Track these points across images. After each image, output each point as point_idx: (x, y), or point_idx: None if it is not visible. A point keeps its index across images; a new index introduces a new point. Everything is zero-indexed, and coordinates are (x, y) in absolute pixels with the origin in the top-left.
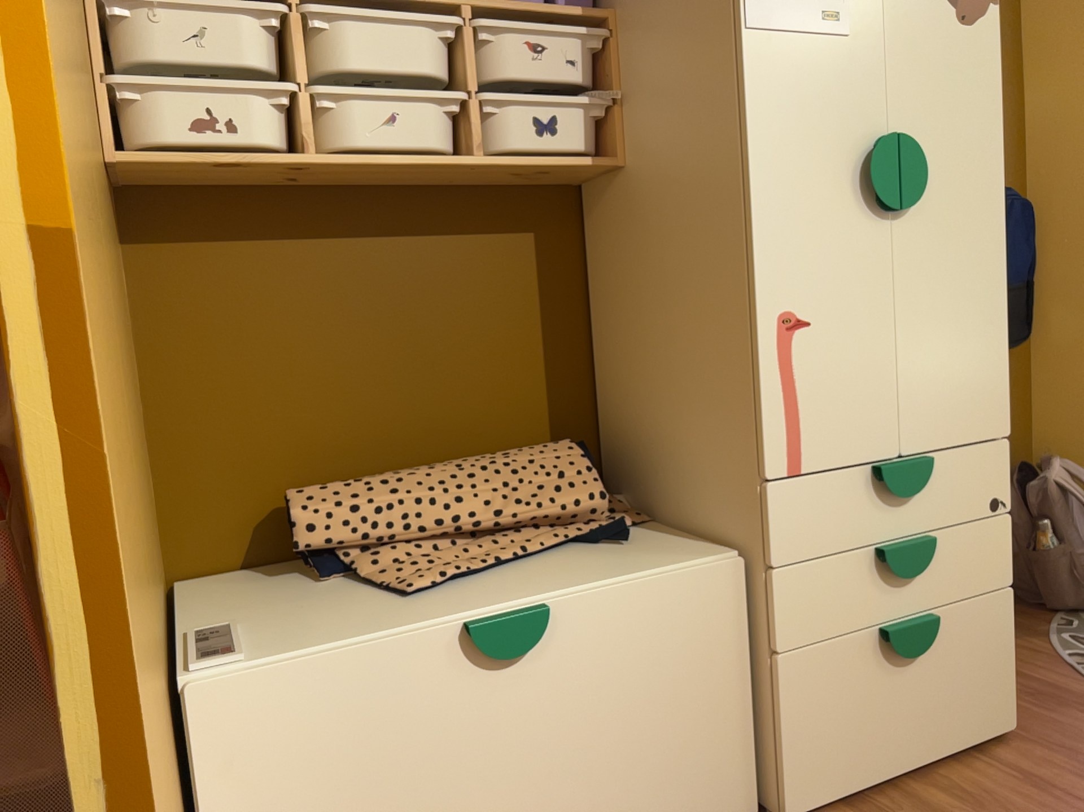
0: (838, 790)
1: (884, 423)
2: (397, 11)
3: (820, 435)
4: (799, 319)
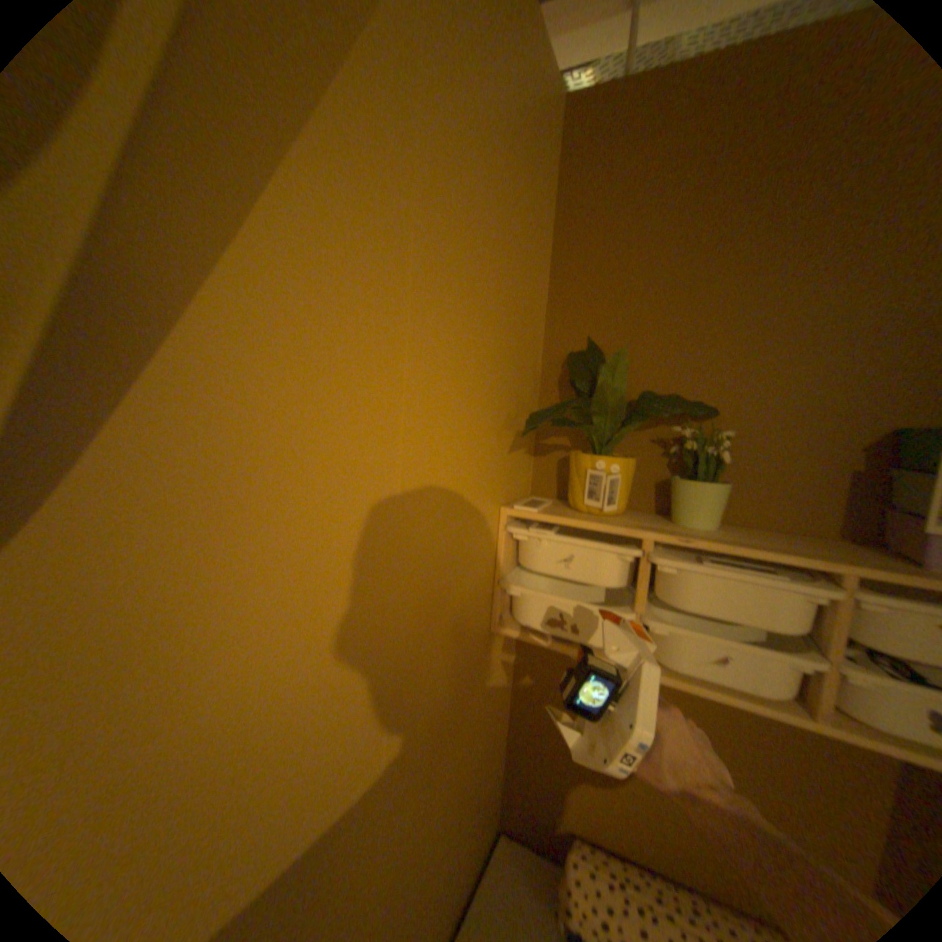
0: None
1: None
2: (754, 569)
3: None
4: None
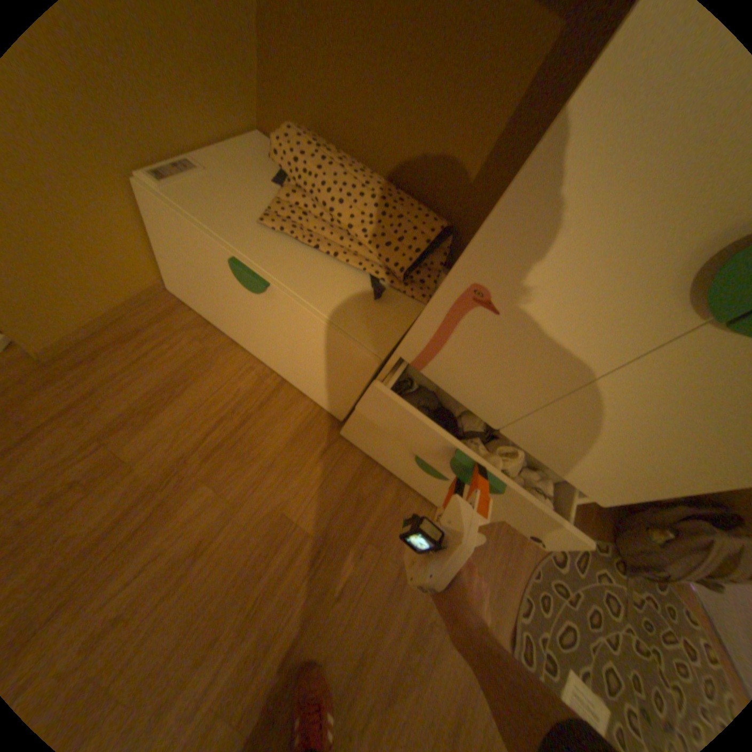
0: (364, 450)
1: (501, 411)
2: None
3: (448, 370)
4: (492, 301)
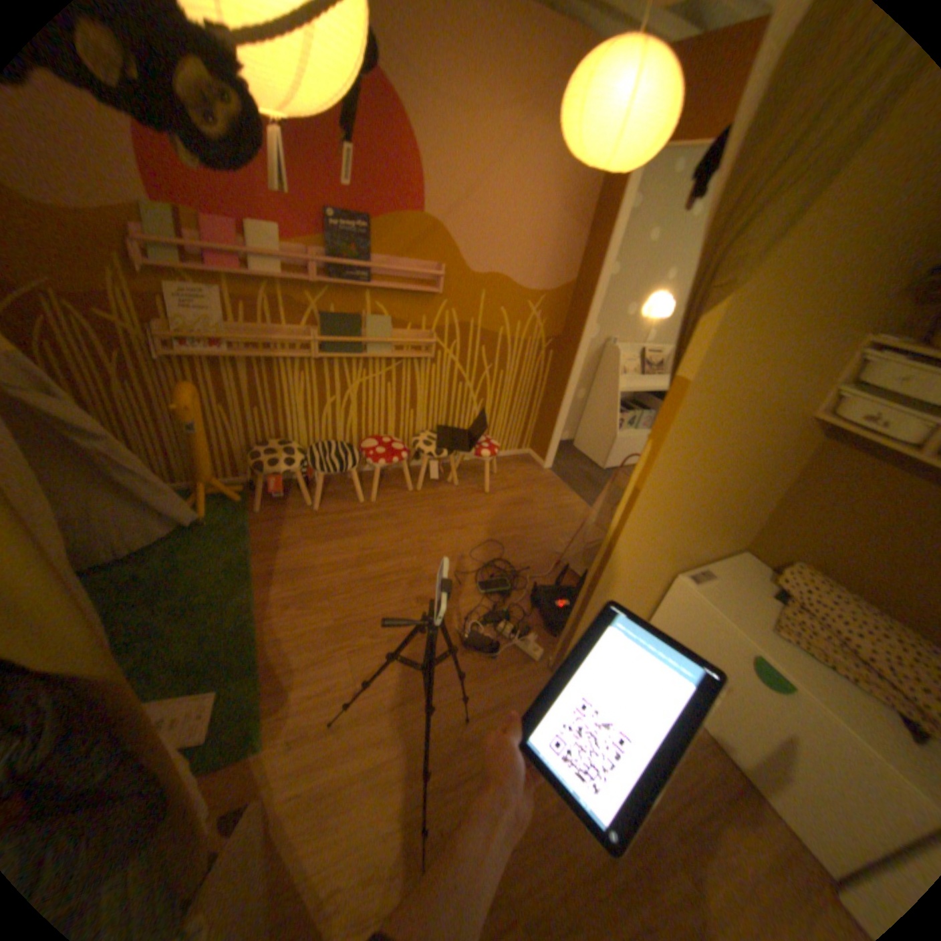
0: None
1: None
2: None
3: None
4: None
